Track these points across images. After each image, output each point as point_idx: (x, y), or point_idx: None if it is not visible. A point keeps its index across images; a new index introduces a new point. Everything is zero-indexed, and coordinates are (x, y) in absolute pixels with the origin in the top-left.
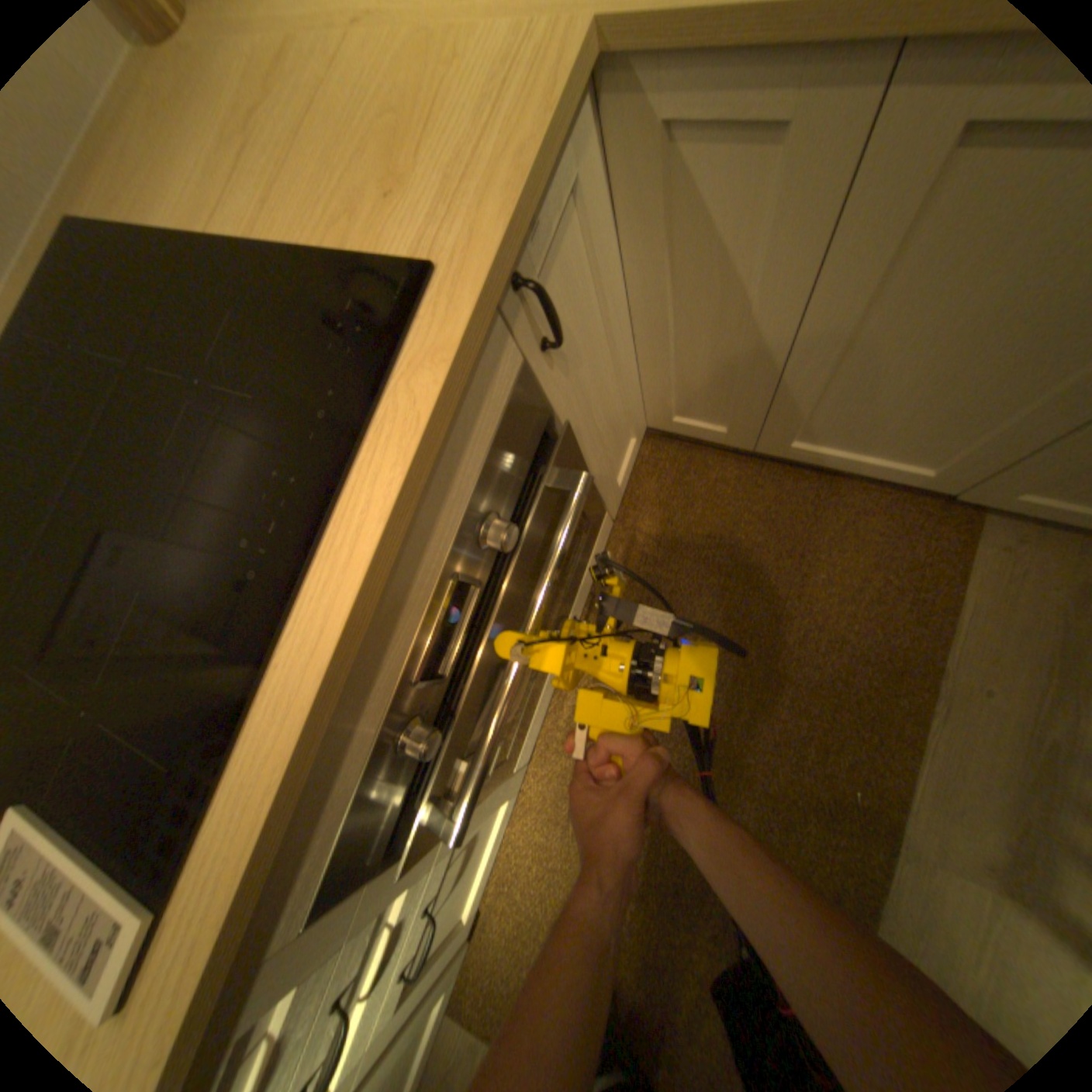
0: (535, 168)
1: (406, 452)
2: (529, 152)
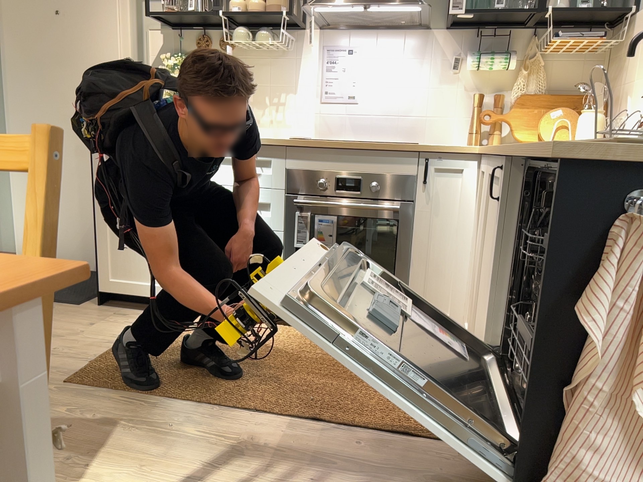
0: (446, 150)
1: (382, 144)
2: (446, 147)
